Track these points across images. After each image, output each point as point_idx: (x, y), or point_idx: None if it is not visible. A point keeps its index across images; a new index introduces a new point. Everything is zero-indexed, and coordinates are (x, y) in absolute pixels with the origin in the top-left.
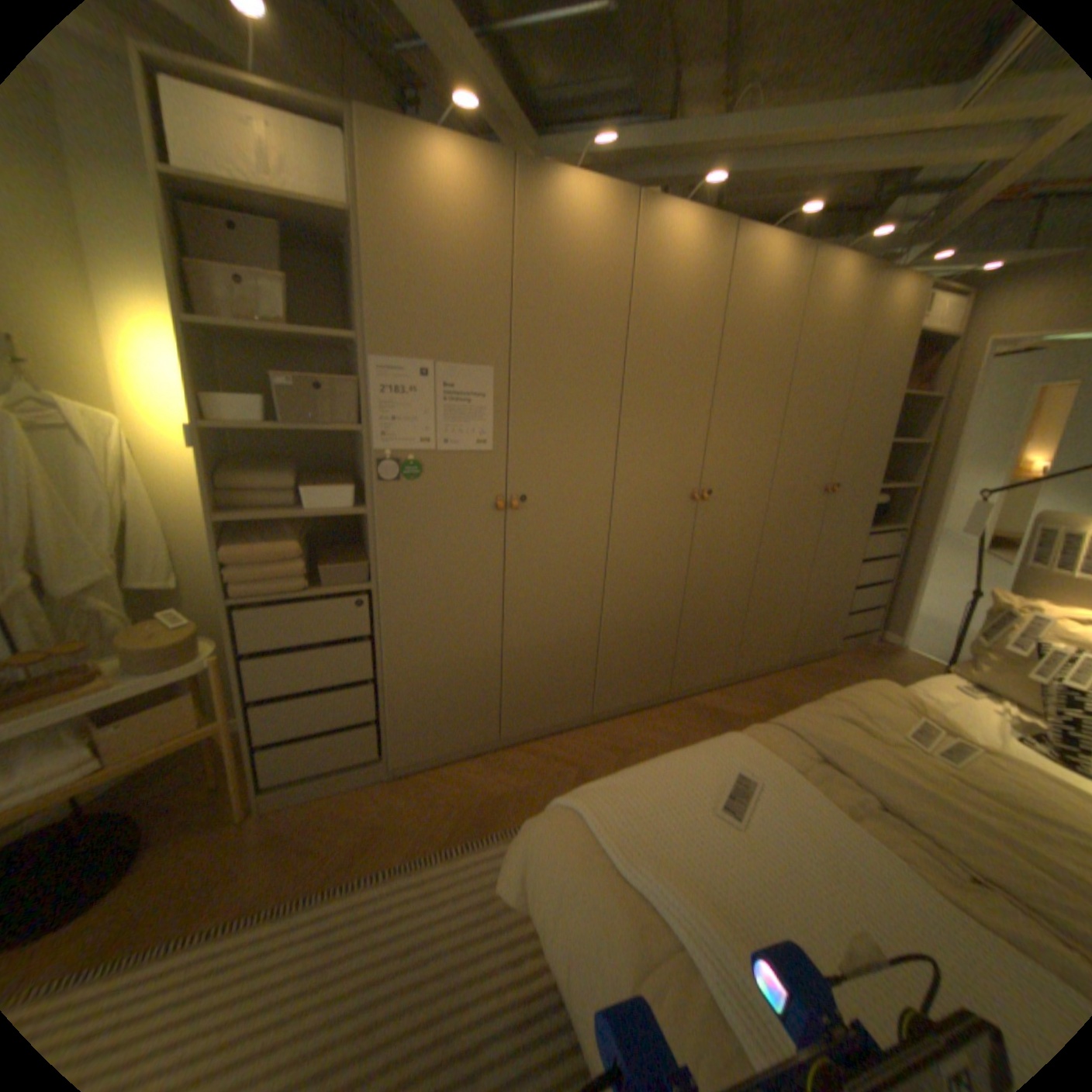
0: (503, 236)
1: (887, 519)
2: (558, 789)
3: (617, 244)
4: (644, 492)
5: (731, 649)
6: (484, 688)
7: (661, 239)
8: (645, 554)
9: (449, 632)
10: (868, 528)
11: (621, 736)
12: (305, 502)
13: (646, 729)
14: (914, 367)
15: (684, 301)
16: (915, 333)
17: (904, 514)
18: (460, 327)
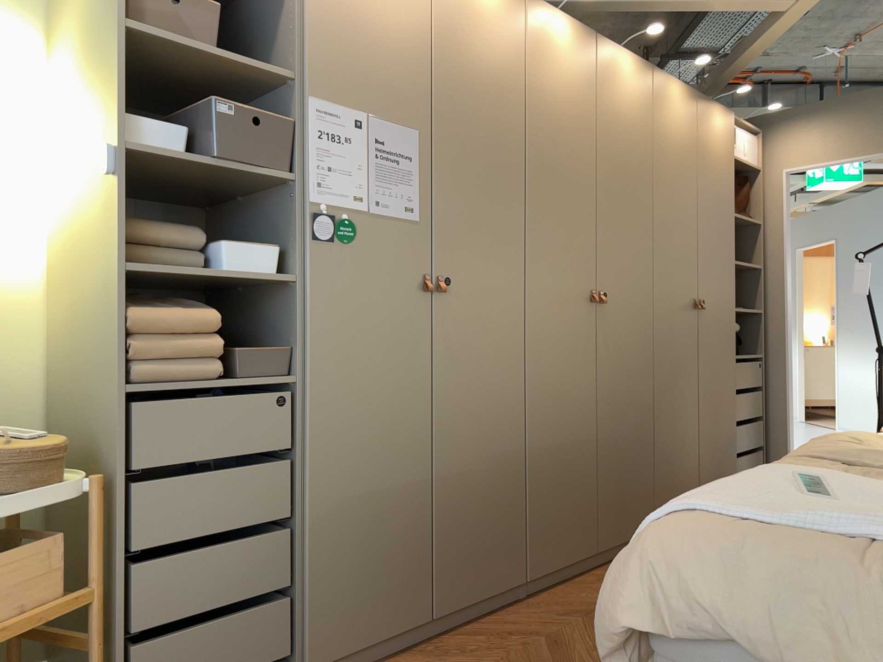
0: (426, 5)
1: (739, 350)
2: (532, 656)
3: (513, 32)
4: (553, 285)
5: (647, 489)
6: (414, 533)
7: (546, 36)
8: (561, 358)
9: (378, 446)
10: (732, 354)
11: (567, 599)
12: (226, 258)
13: (590, 589)
14: (731, 195)
15: (567, 95)
16: (728, 162)
17: (754, 342)
18: (391, 82)
